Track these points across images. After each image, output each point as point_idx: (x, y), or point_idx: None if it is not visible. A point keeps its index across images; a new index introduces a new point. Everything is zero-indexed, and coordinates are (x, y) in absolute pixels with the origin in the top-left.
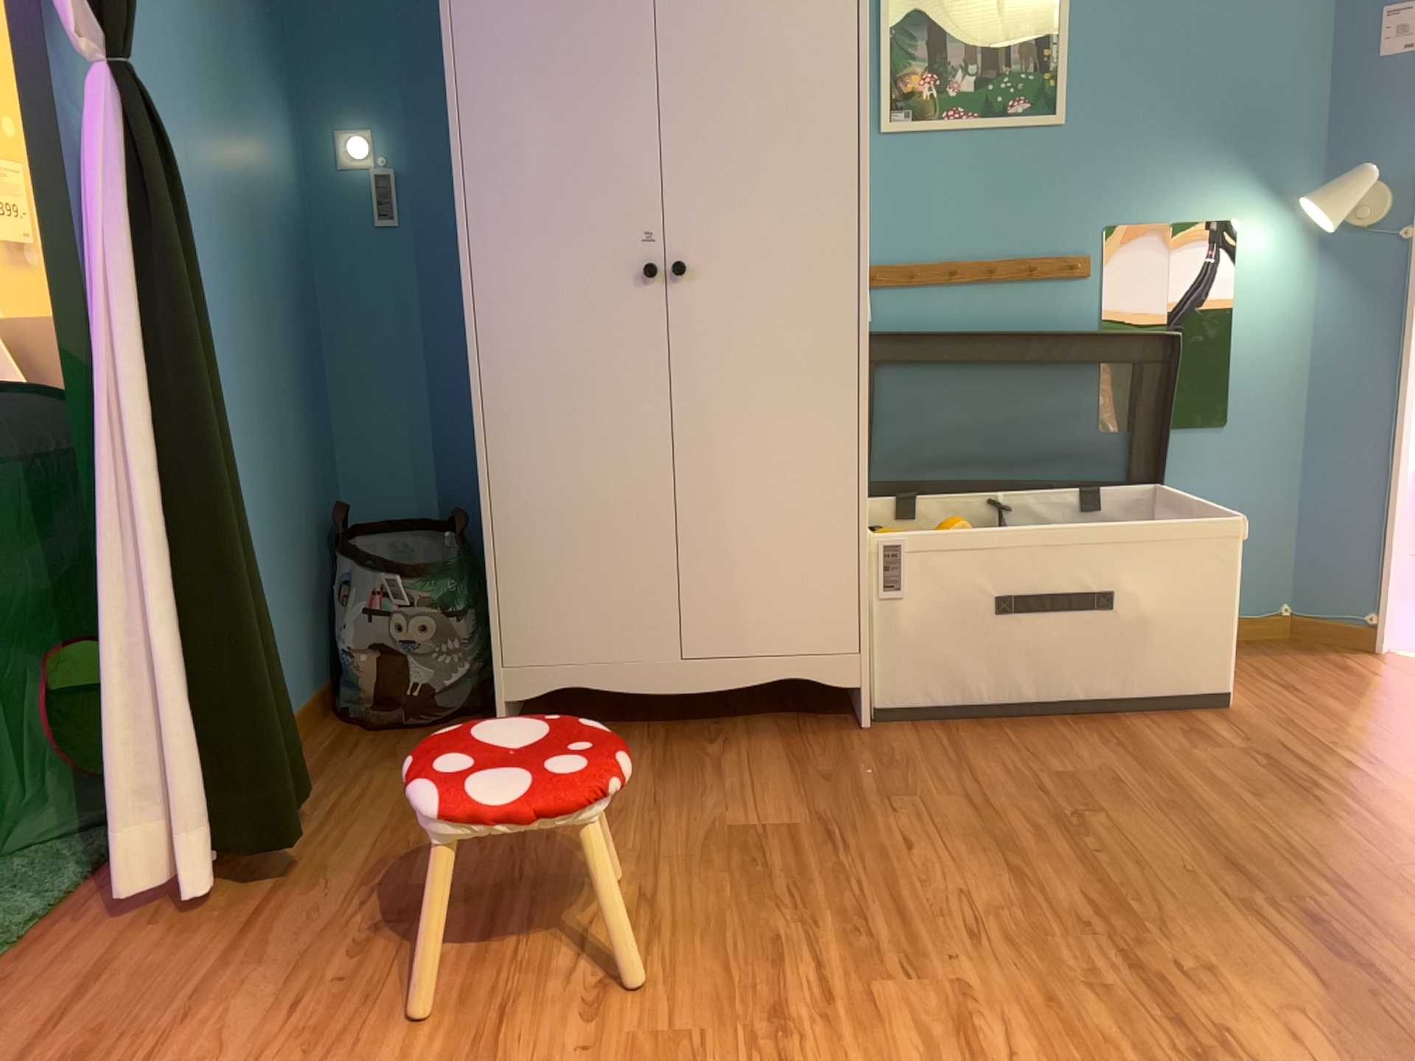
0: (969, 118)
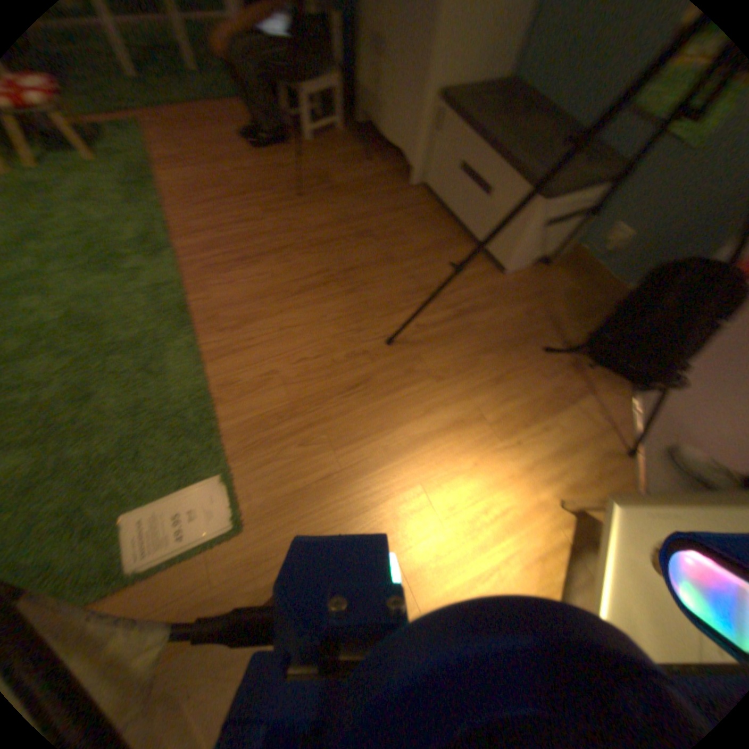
0: None
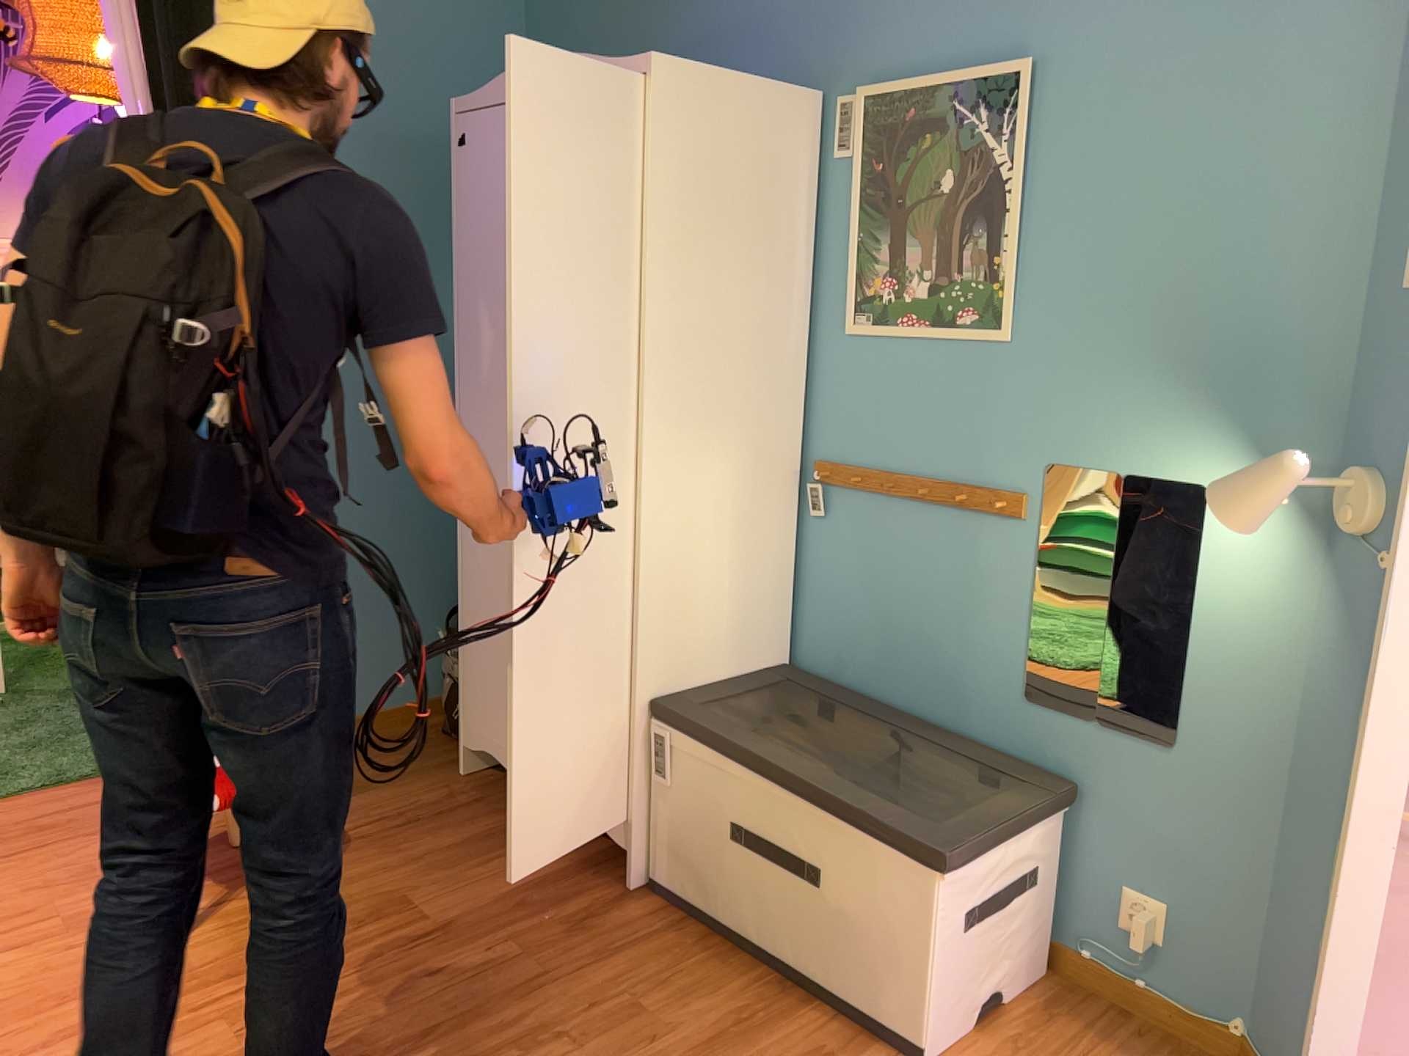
0: (920, 326)
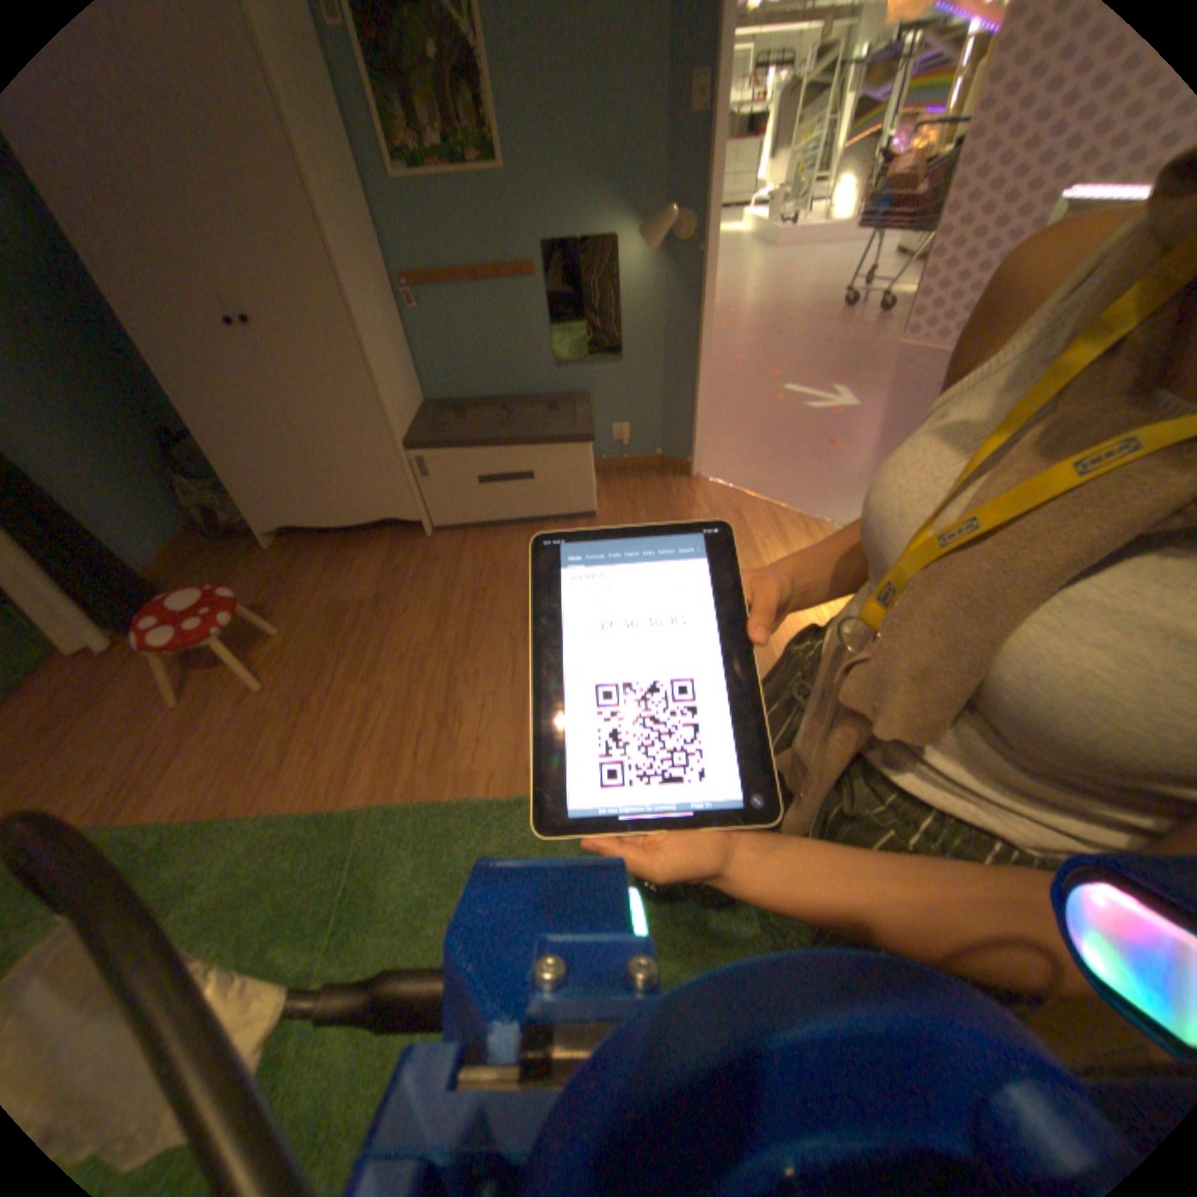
0: (441, 164)
